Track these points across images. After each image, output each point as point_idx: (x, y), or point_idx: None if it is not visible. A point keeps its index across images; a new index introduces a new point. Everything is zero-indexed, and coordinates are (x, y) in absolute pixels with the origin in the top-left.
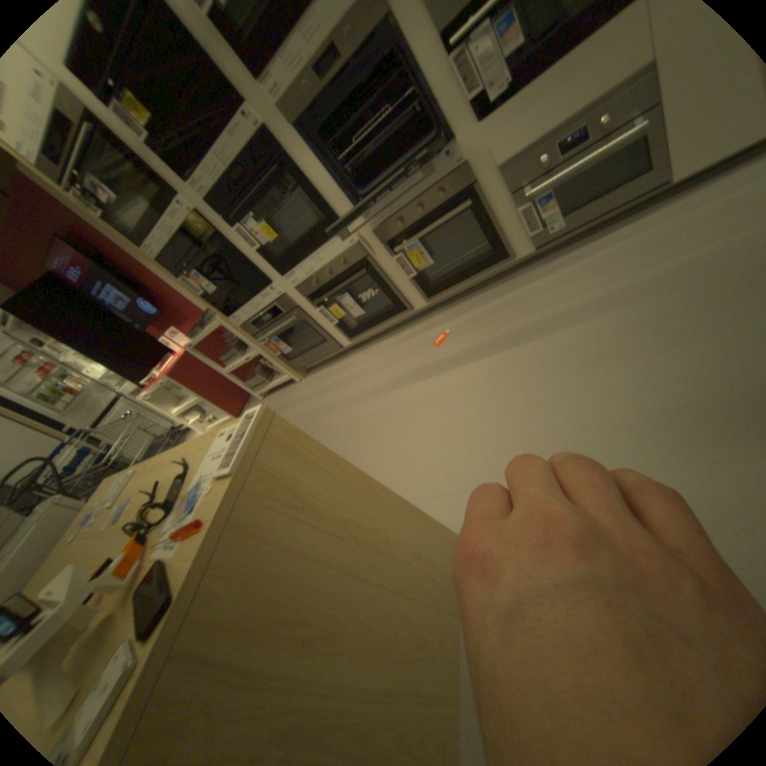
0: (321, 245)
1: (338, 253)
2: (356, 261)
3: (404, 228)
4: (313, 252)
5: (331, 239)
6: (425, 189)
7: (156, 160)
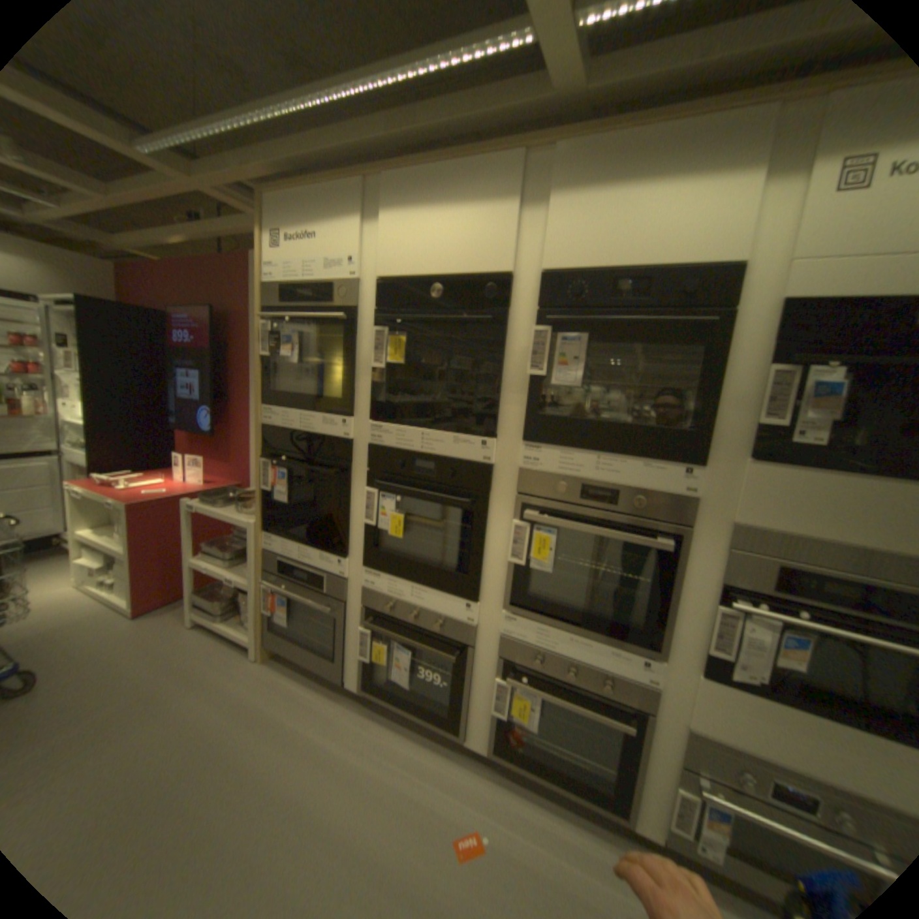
0: (434, 590)
1: (443, 614)
2: (452, 640)
3: (535, 671)
4: (418, 585)
5: (449, 596)
6: (593, 667)
7: (365, 385)
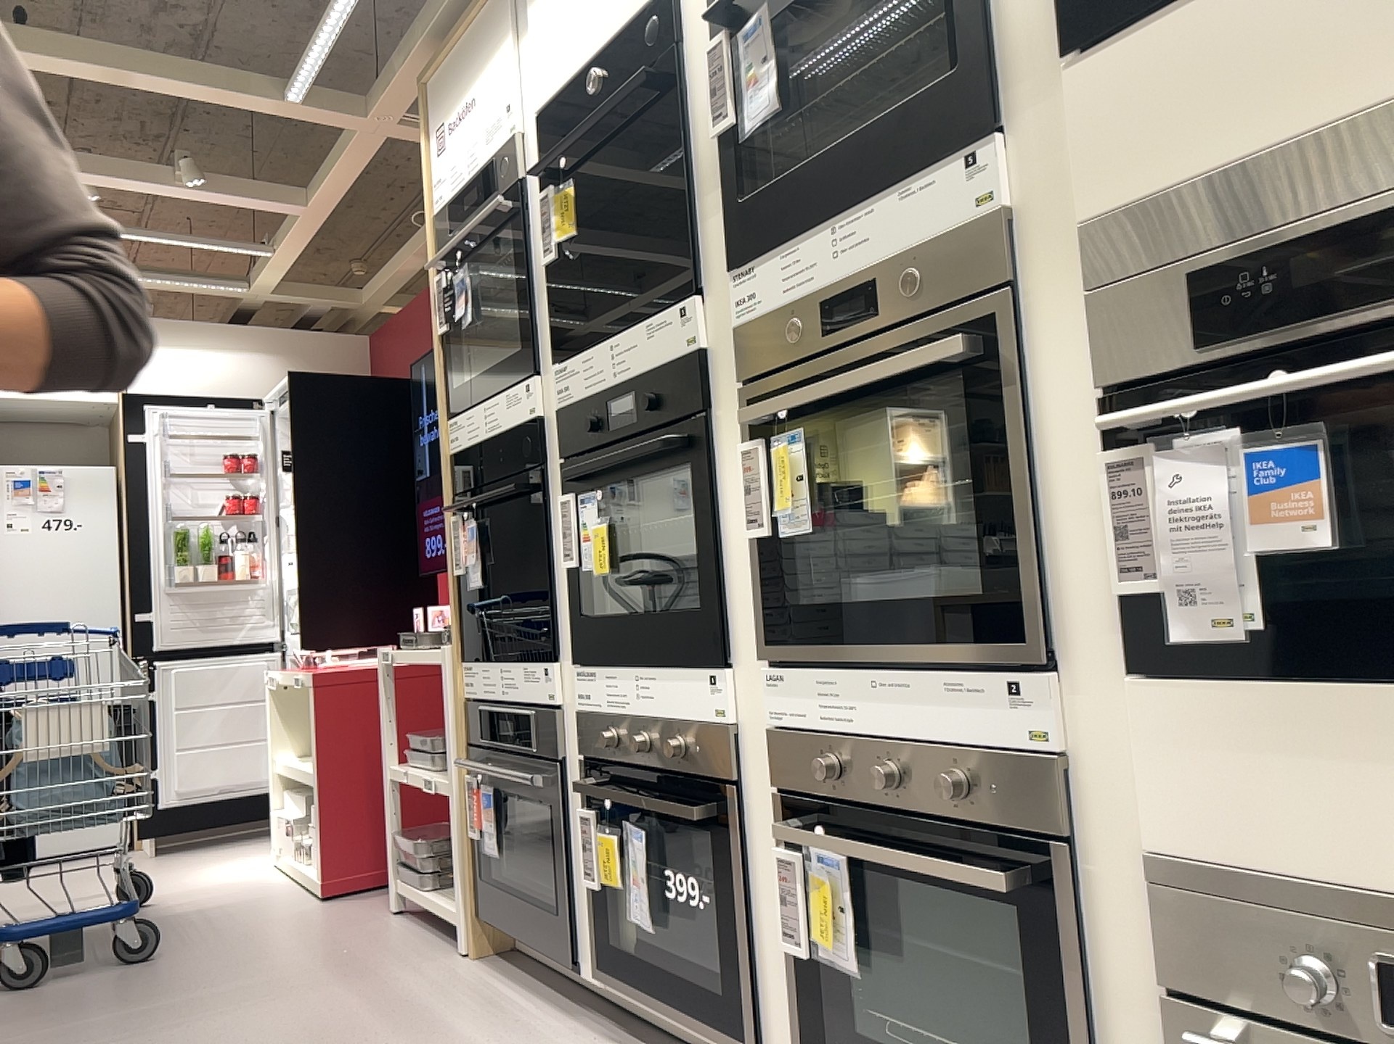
0: (663, 665)
1: (681, 717)
2: (702, 774)
3: (833, 796)
4: (644, 668)
5: (686, 669)
6: (923, 739)
7: (544, 304)
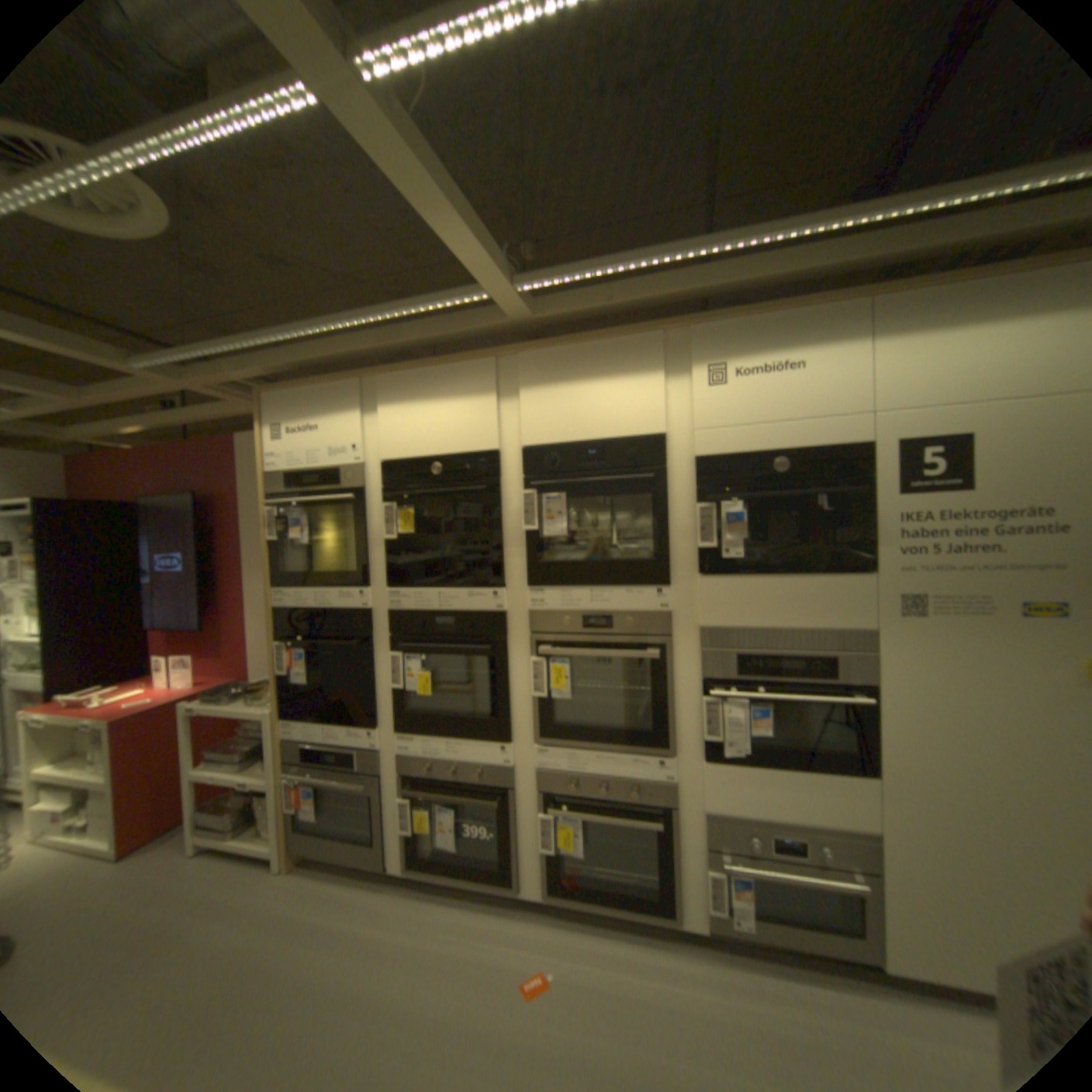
0: (467, 741)
1: (479, 764)
2: (491, 787)
3: (571, 797)
4: (451, 740)
5: (483, 743)
6: (619, 779)
7: (377, 555)
